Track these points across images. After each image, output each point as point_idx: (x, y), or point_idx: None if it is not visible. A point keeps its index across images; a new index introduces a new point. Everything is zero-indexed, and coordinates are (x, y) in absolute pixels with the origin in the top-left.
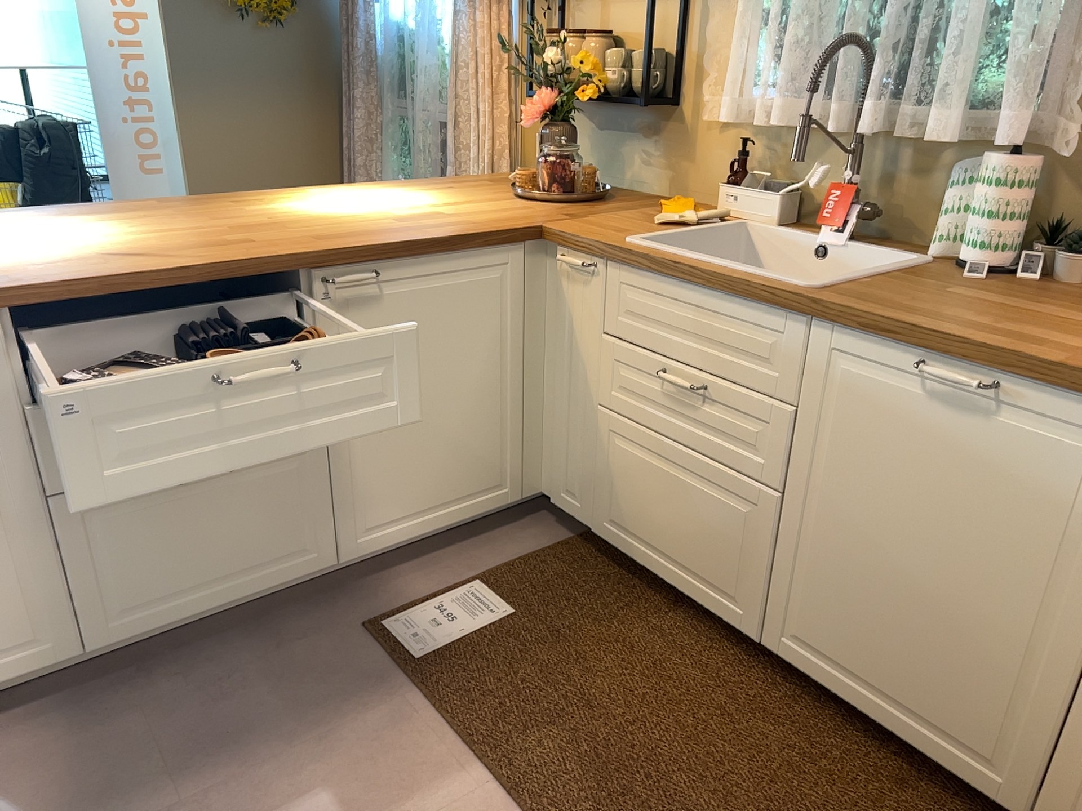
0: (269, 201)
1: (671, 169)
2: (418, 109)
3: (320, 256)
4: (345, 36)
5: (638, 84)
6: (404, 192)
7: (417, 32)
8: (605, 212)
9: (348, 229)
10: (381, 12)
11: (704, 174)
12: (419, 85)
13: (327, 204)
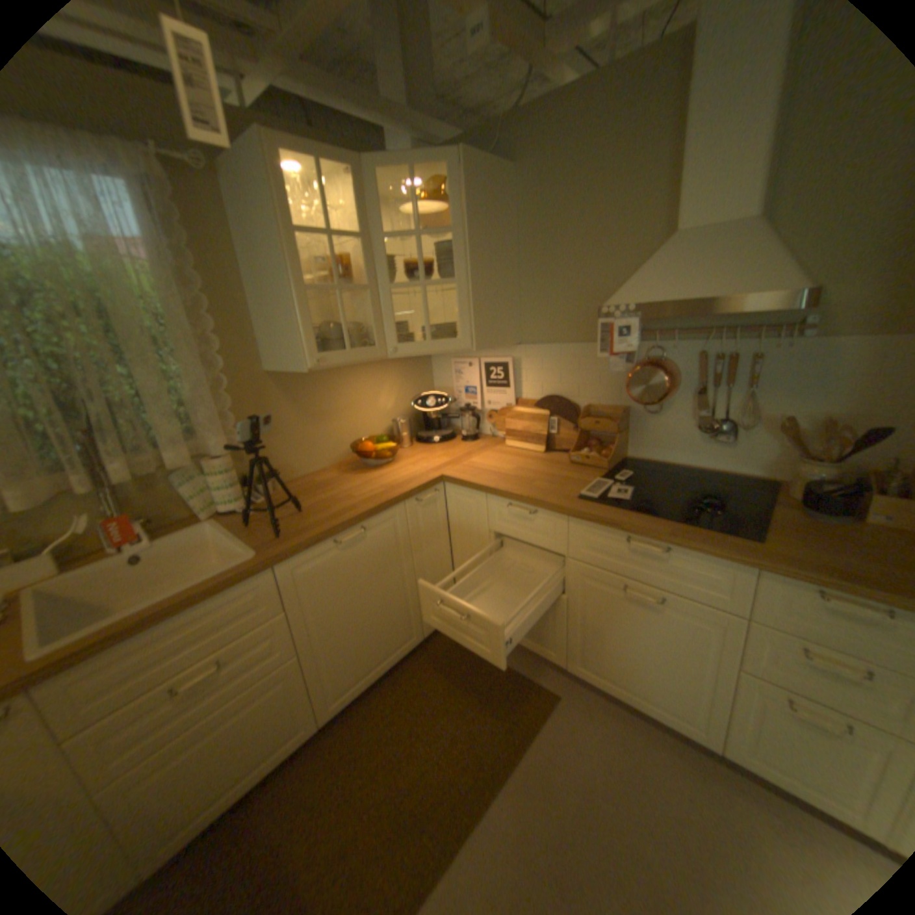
0: None
1: None
2: None
3: None
4: None
5: None
6: None
7: None
8: None
9: None
10: None
11: None
12: None
13: None
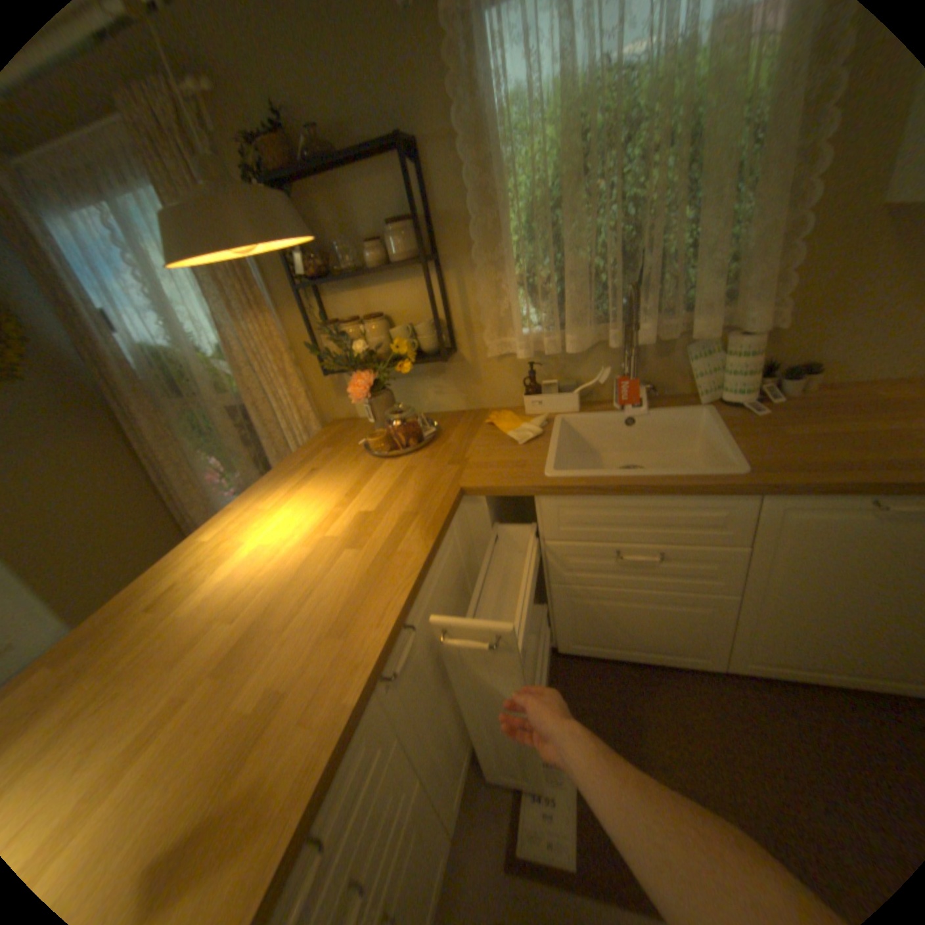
0: (184, 582)
1: (464, 391)
2: (205, 403)
3: (378, 665)
4: (88, 364)
5: (429, 344)
6: (290, 496)
7: (171, 345)
8: (465, 445)
9: (337, 591)
10: (119, 337)
11: (494, 388)
12: (197, 385)
13: (249, 552)
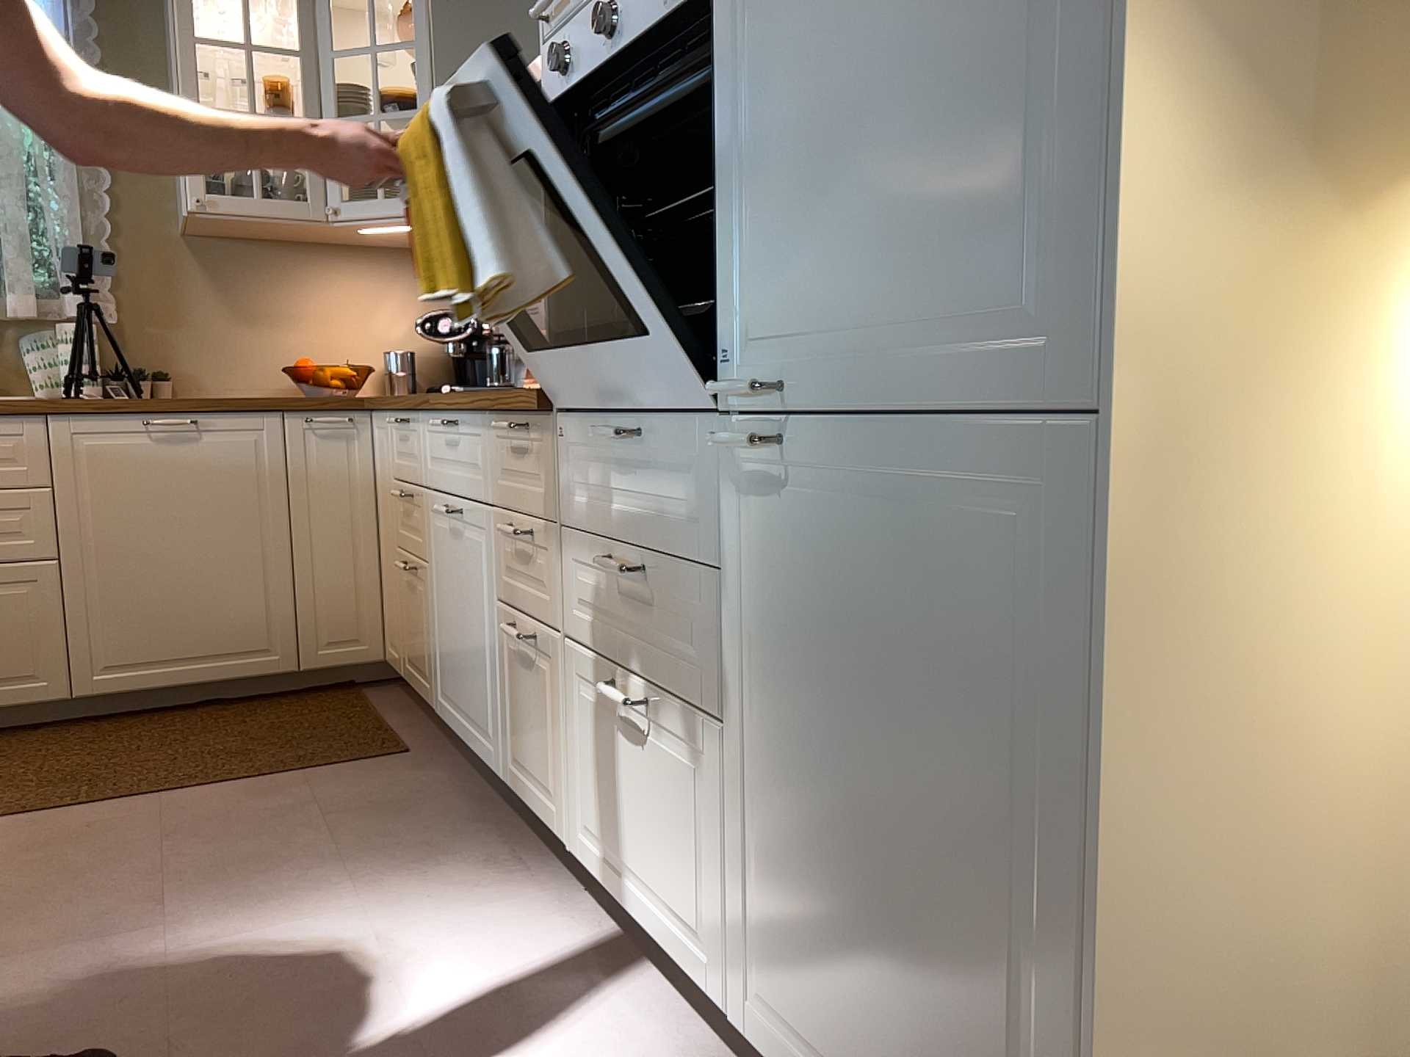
0: None
1: None
2: None
3: None
4: None
5: None
6: None
7: None
8: None
9: None
10: None
11: None
12: None
13: None
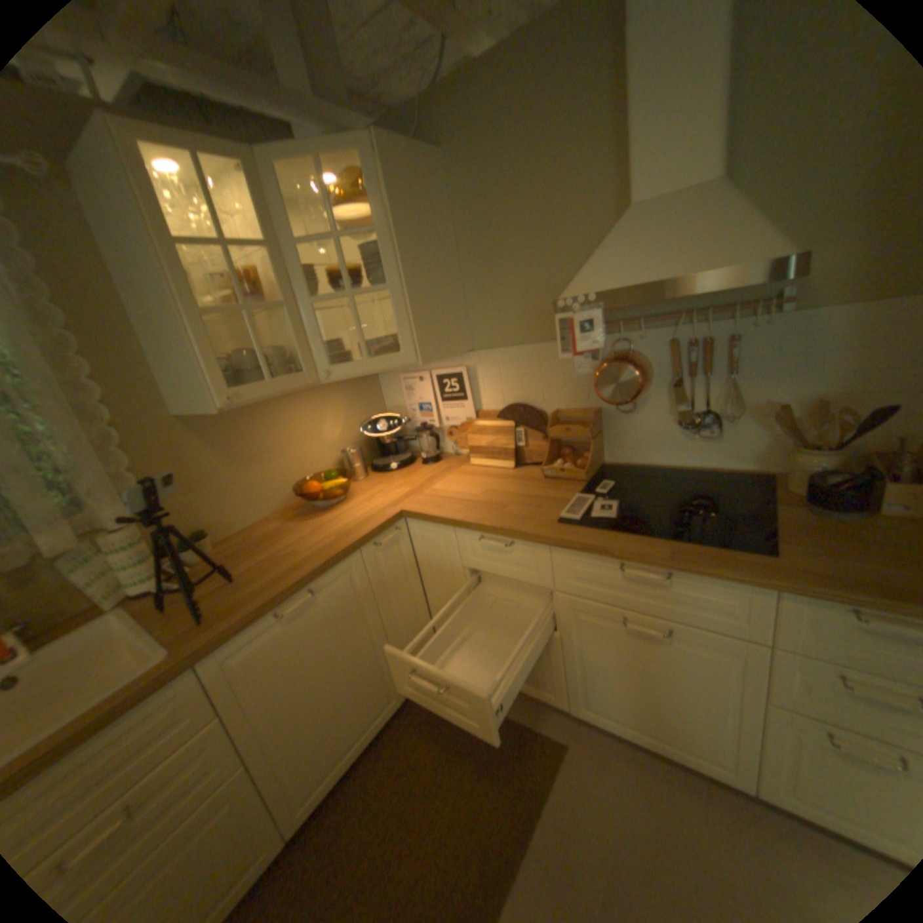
0: None
1: None
2: None
3: None
4: None
5: None
6: None
7: None
8: None
9: None
10: None
11: None
12: None
13: None
